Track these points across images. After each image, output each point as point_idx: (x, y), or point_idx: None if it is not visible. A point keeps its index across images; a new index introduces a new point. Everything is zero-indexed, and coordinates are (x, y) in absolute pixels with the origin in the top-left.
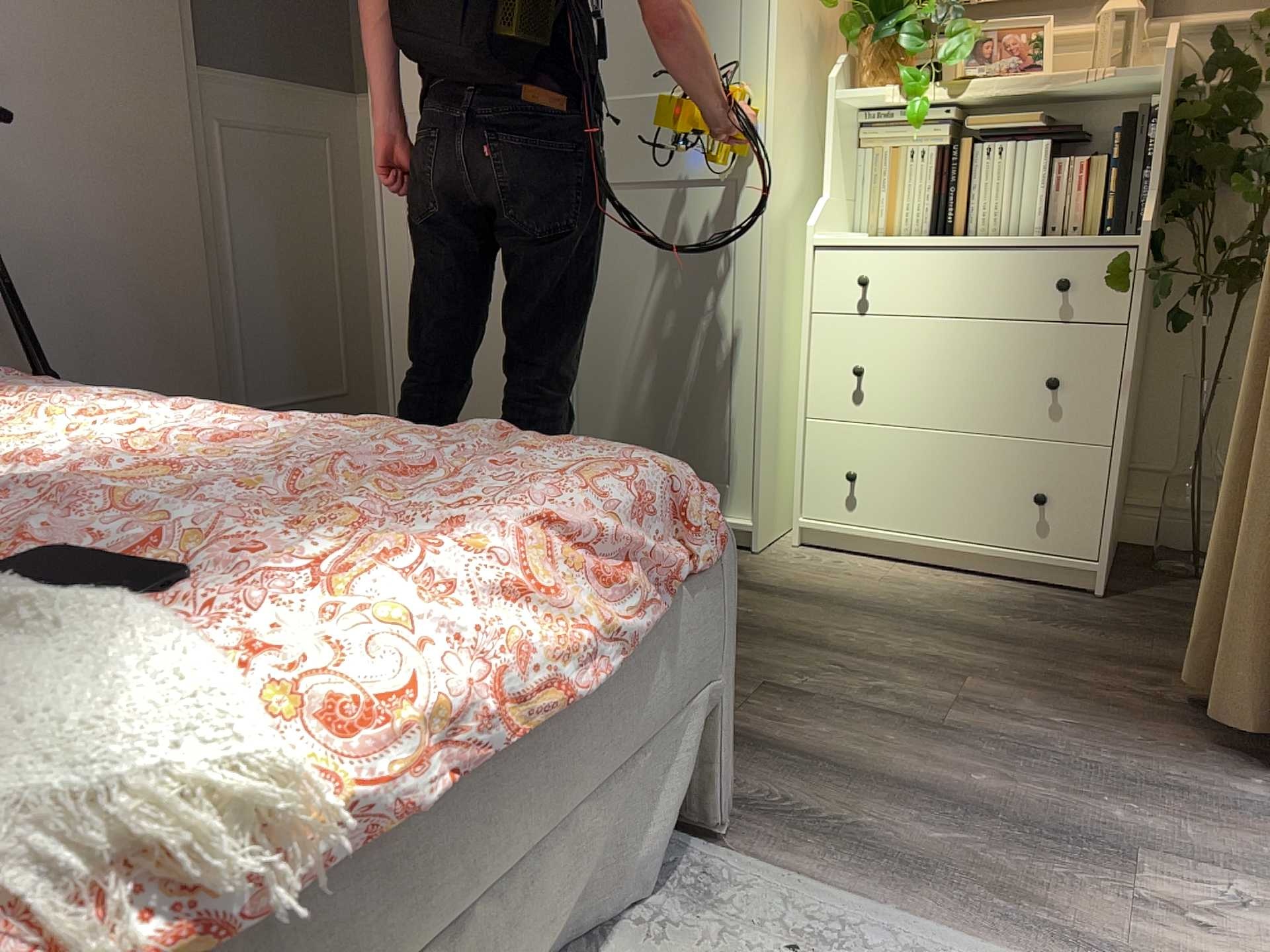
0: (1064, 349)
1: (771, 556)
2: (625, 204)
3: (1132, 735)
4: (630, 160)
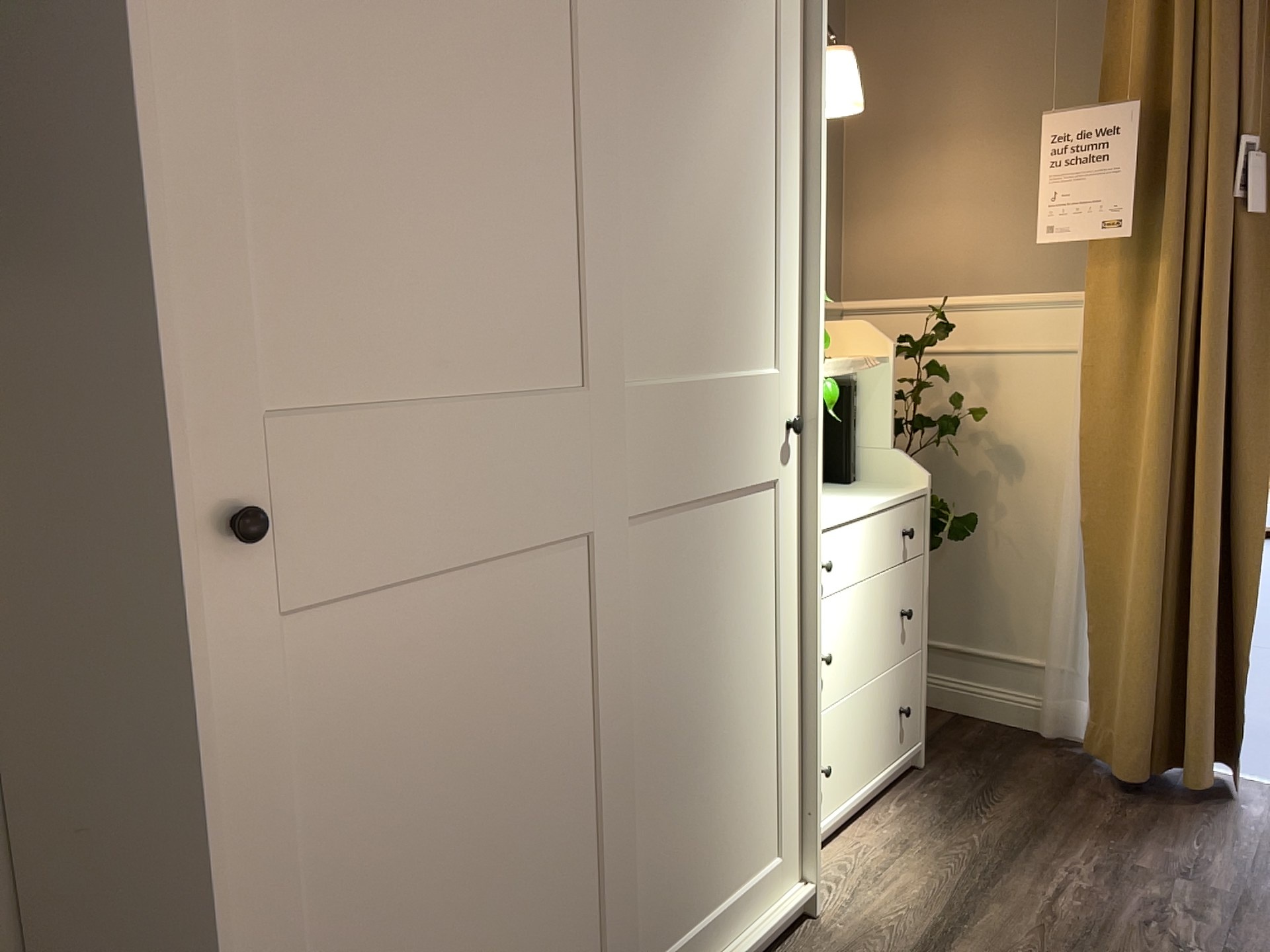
0: (907, 583)
1: (819, 907)
2: (679, 533)
3: (1186, 826)
4: (687, 469)
